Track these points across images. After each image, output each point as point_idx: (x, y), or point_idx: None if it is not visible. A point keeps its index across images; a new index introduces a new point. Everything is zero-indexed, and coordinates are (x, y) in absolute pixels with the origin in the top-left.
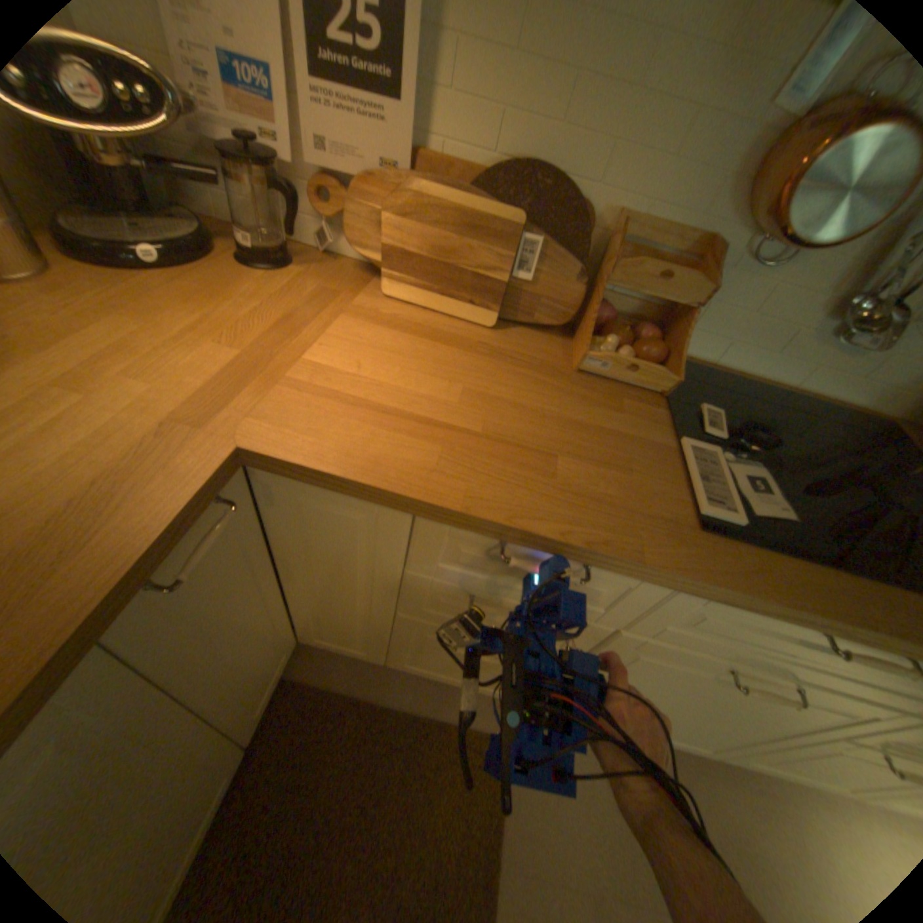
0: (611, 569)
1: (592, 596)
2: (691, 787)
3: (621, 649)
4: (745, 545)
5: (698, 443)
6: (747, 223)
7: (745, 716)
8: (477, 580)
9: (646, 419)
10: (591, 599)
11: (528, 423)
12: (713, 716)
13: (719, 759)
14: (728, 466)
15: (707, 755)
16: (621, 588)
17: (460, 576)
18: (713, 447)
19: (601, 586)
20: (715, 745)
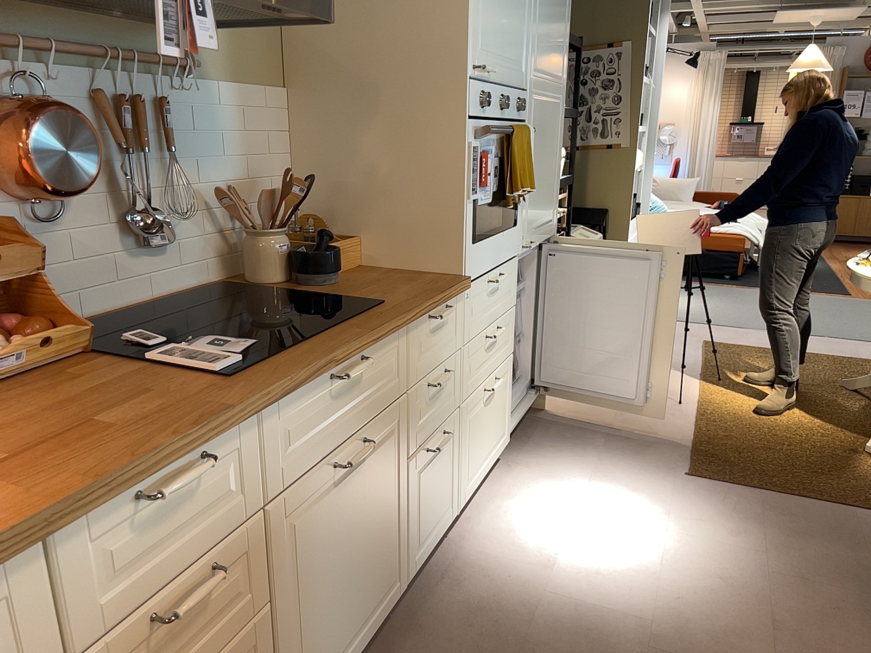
0: (221, 436)
1: (227, 489)
2: (420, 626)
3: (279, 530)
4: (256, 366)
5: (160, 350)
6: (14, 202)
7: (371, 505)
8: (146, 583)
9: (108, 367)
10: (229, 496)
11: (36, 426)
12: (364, 531)
13: (405, 584)
14: (193, 348)
15: (398, 587)
16: (236, 458)
17: (128, 597)
18: (172, 346)
19: (225, 470)
20: (390, 567)
